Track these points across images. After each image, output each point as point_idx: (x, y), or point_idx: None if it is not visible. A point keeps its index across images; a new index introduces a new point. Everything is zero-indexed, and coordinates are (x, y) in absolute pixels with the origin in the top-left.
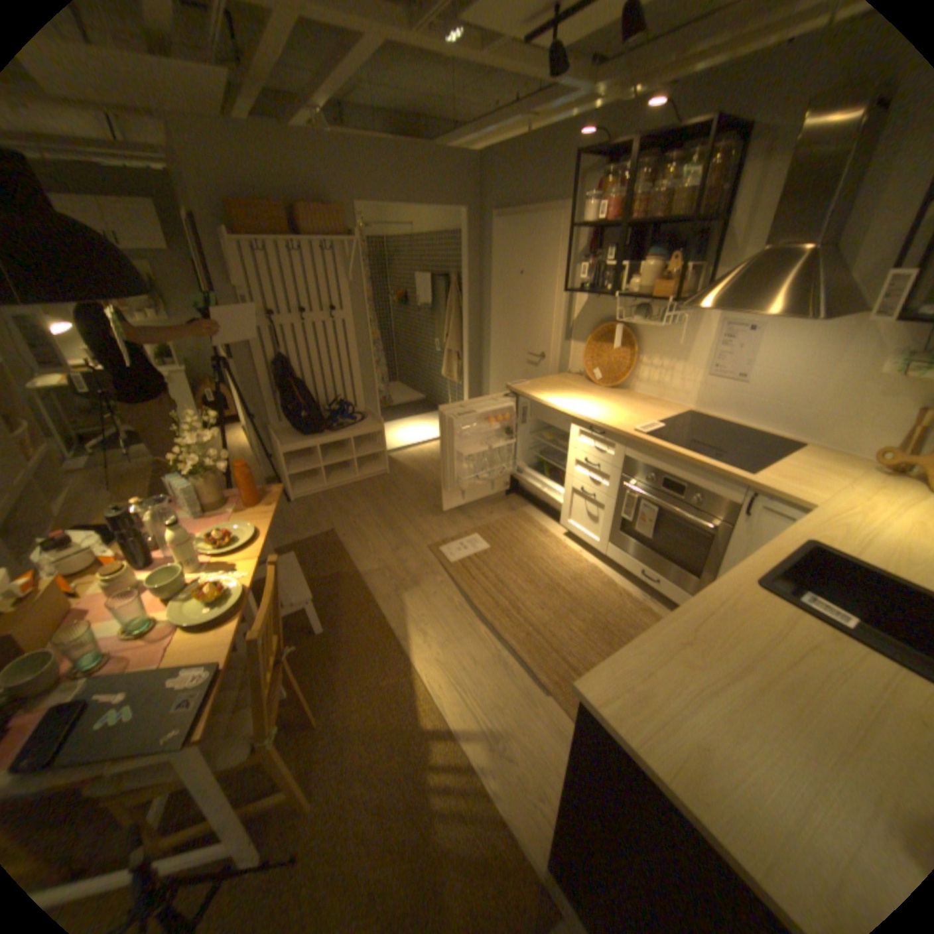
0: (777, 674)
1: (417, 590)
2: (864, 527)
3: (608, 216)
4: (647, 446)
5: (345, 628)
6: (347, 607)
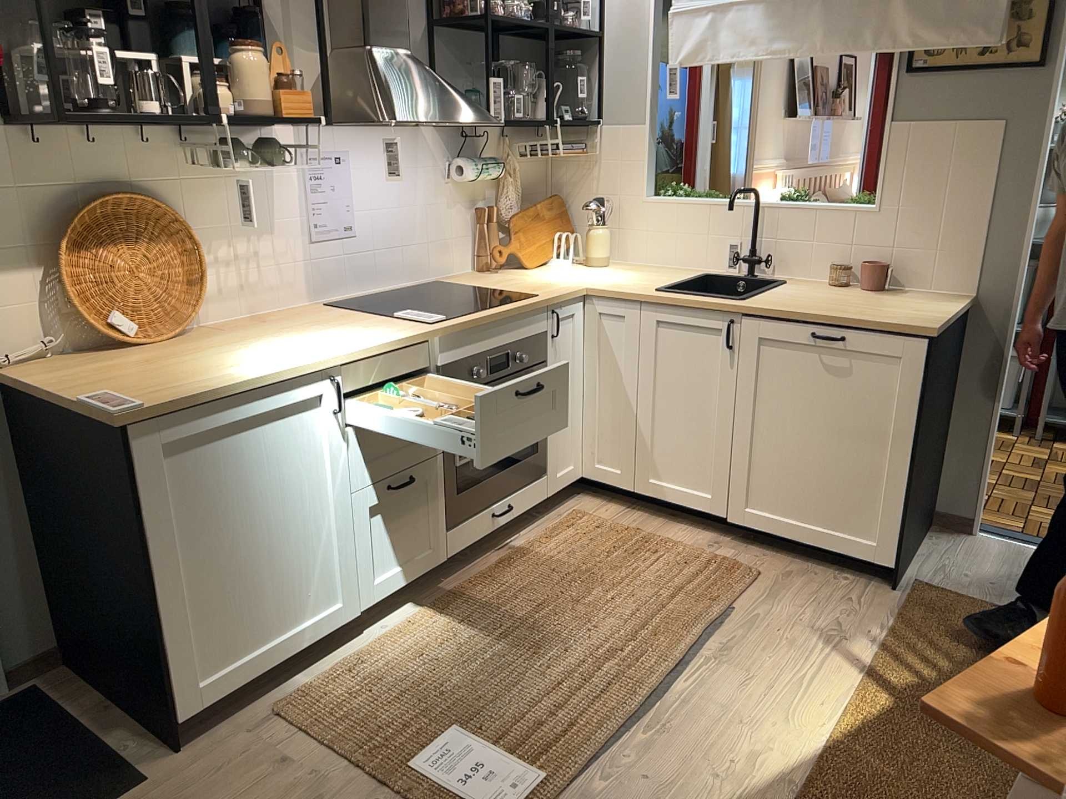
0: (829, 301)
1: None
2: (610, 282)
3: None
4: (465, 329)
5: None
6: None
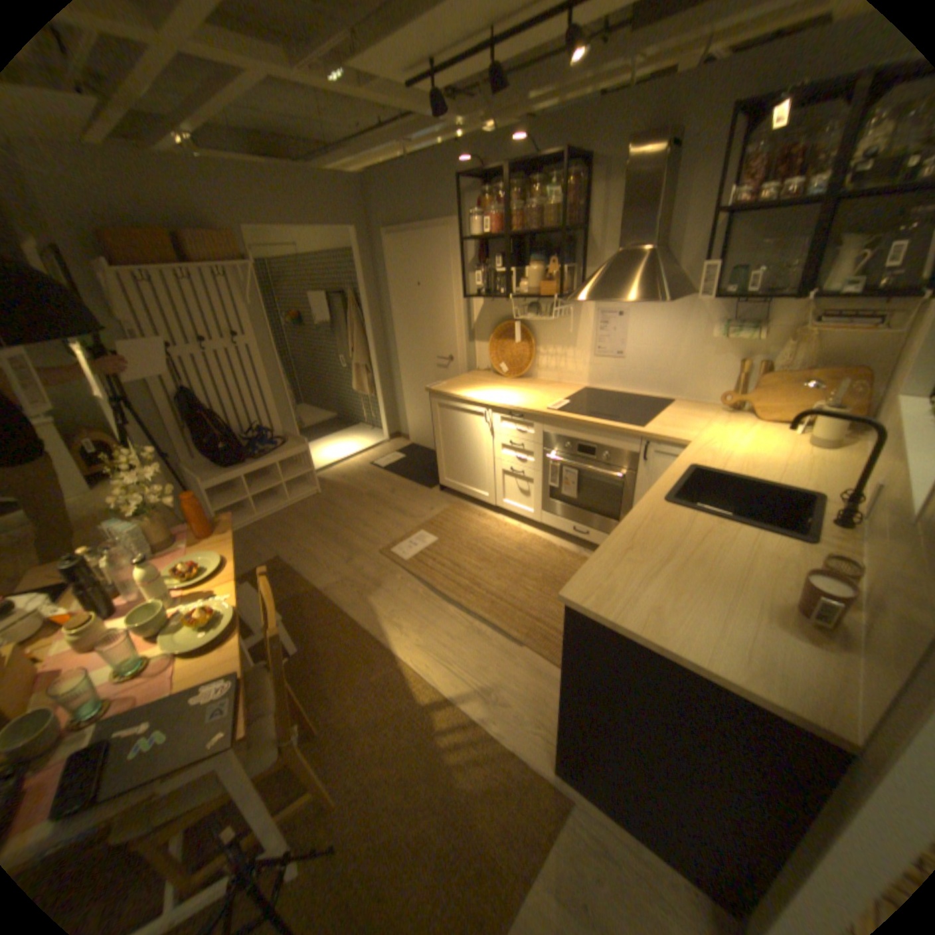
0: (689, 553)
1: (380, 591)
2: (722, 450)
3: (489, 230)
4: (560, 420)
5: (319, 642)
6: (314, 623)
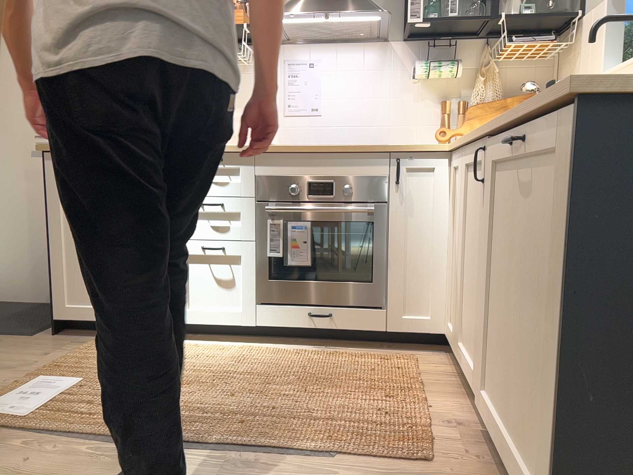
0: None
1: None
2: None
3: None
4: (282, 153)
5: None
6: None
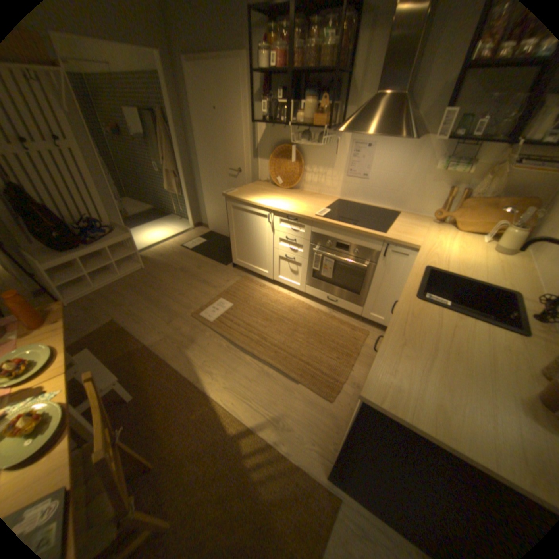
0: (447, 347)
1: (194, 346)
2: (442, 253)
3: (273, 65)
4: (325, 224)
5: (149, 389)
6: (144, 373)
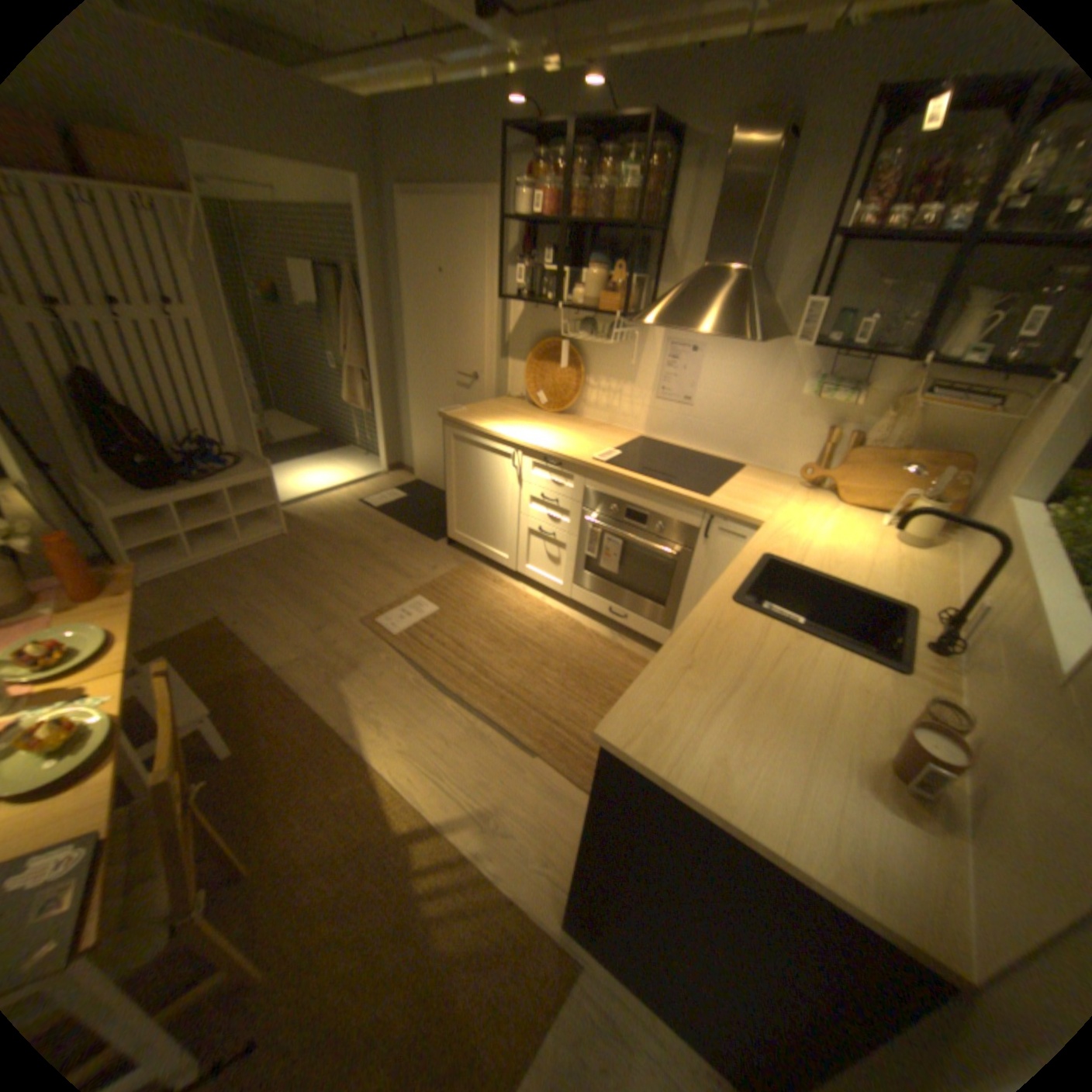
0: (762, 679)
1: (358, 675)
2: (800, 537)
3: (542, 212)
4: (608, 476)
5: (265, 743)
6: (262, 715)
